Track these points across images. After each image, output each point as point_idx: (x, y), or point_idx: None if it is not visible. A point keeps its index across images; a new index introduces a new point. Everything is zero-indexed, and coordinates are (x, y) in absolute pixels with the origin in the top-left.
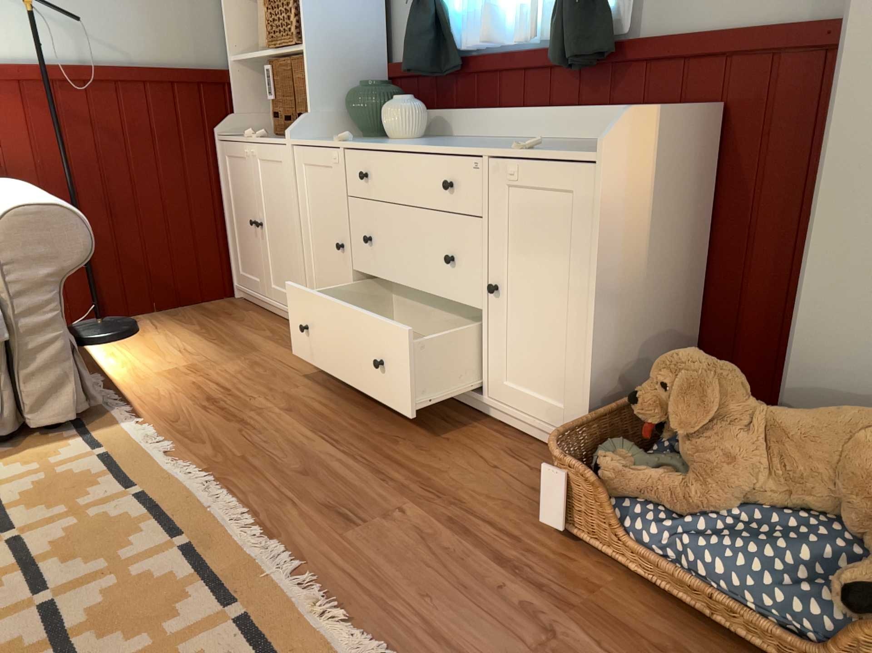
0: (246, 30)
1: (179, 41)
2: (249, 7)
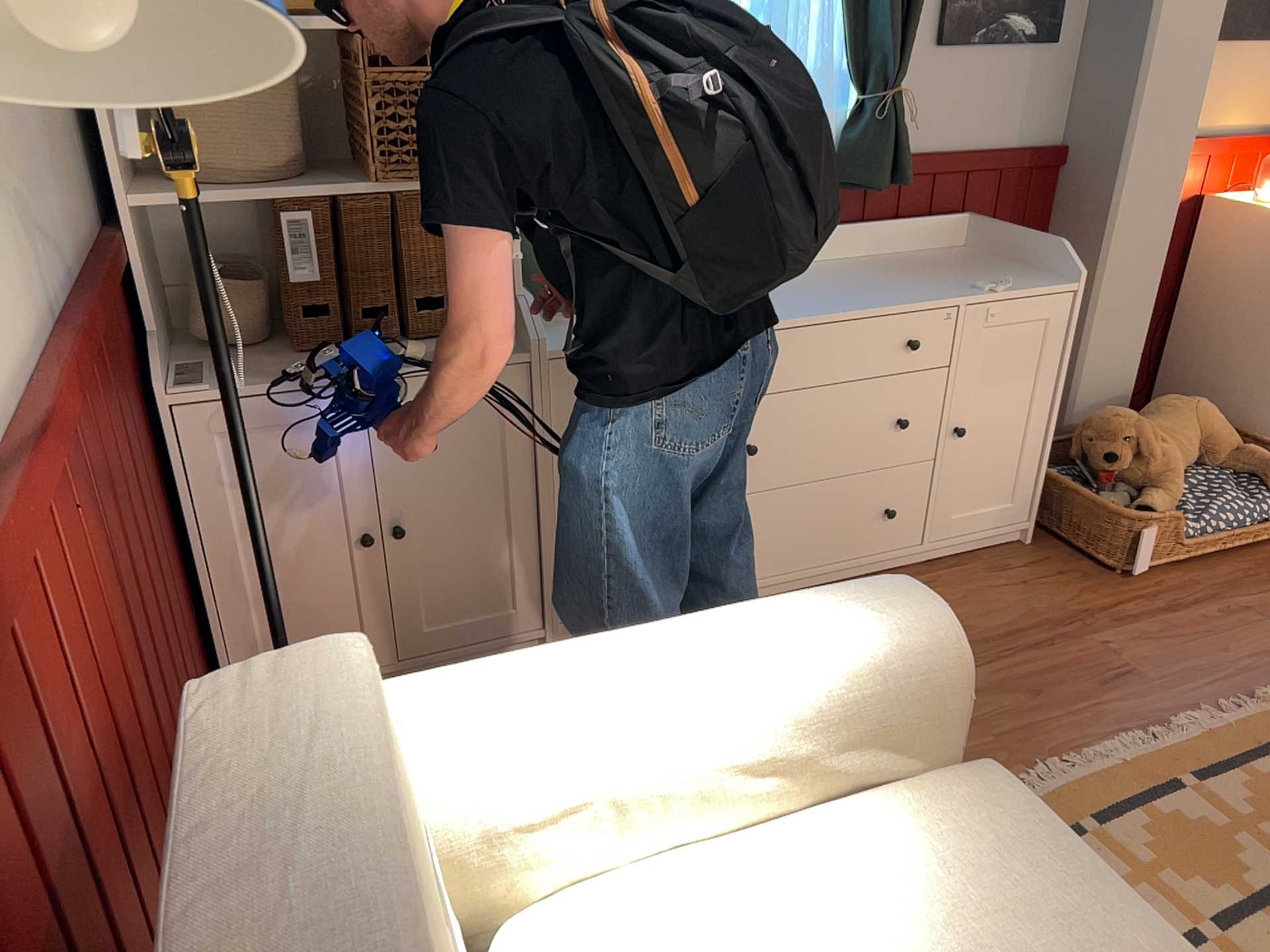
0: None
1: (65, 176)
2: None
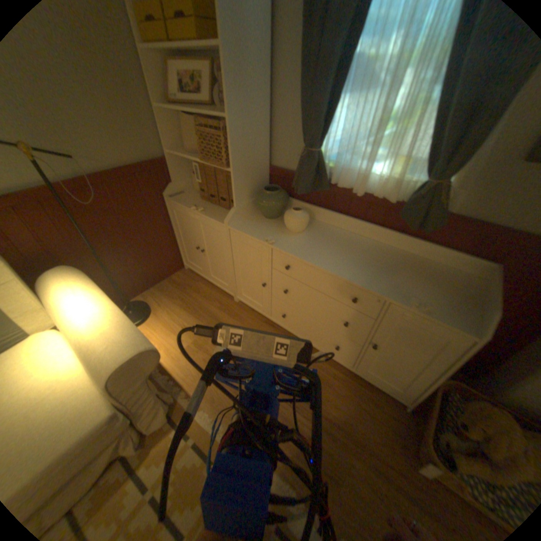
0: (171, 128)
1: (132, 142)
2: (171, 112)
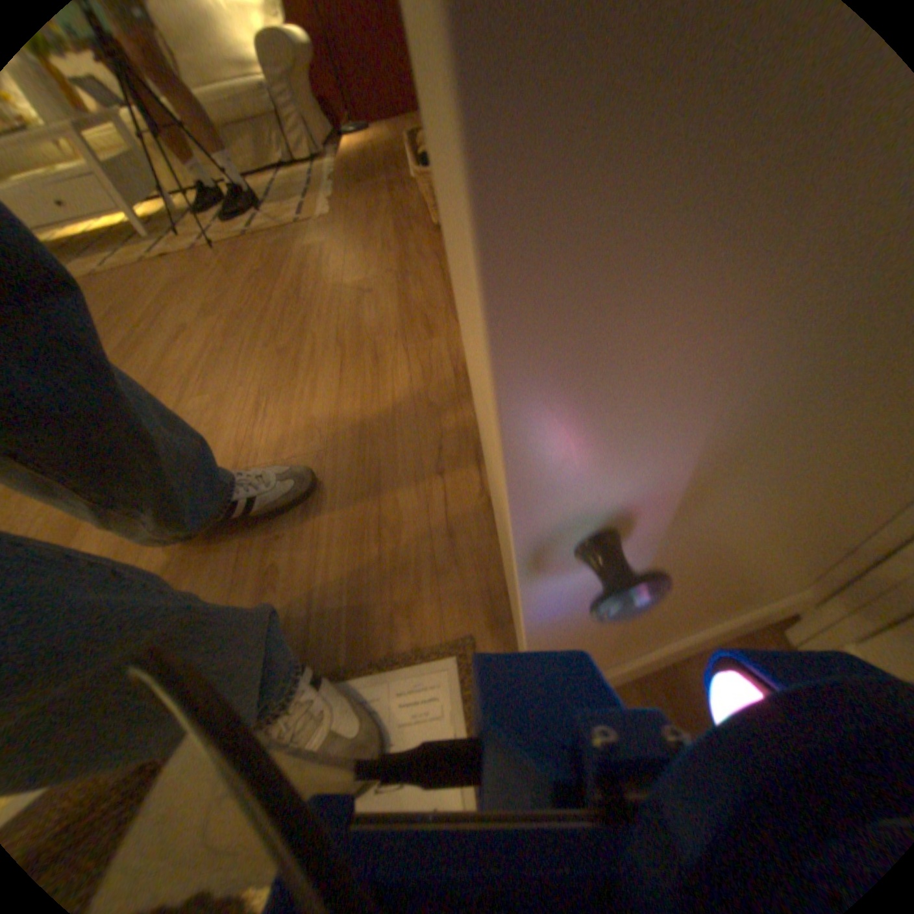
0: None
1: None
2: None
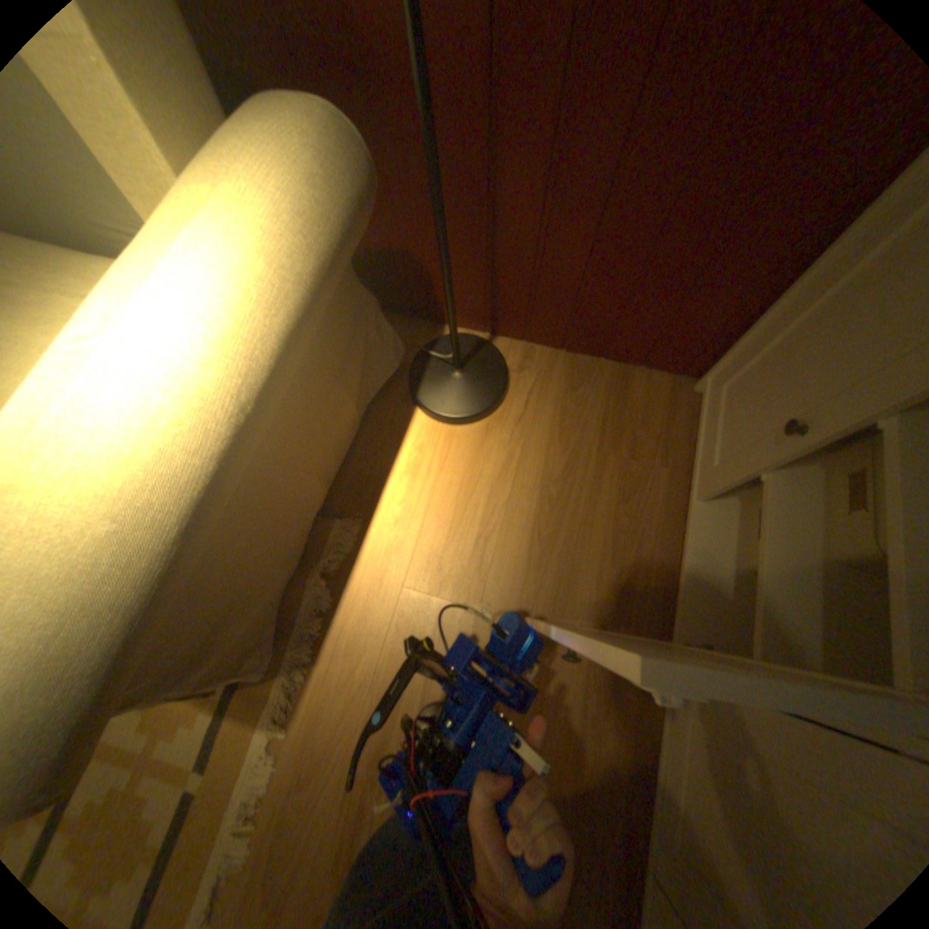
0: None
1: None
2: None
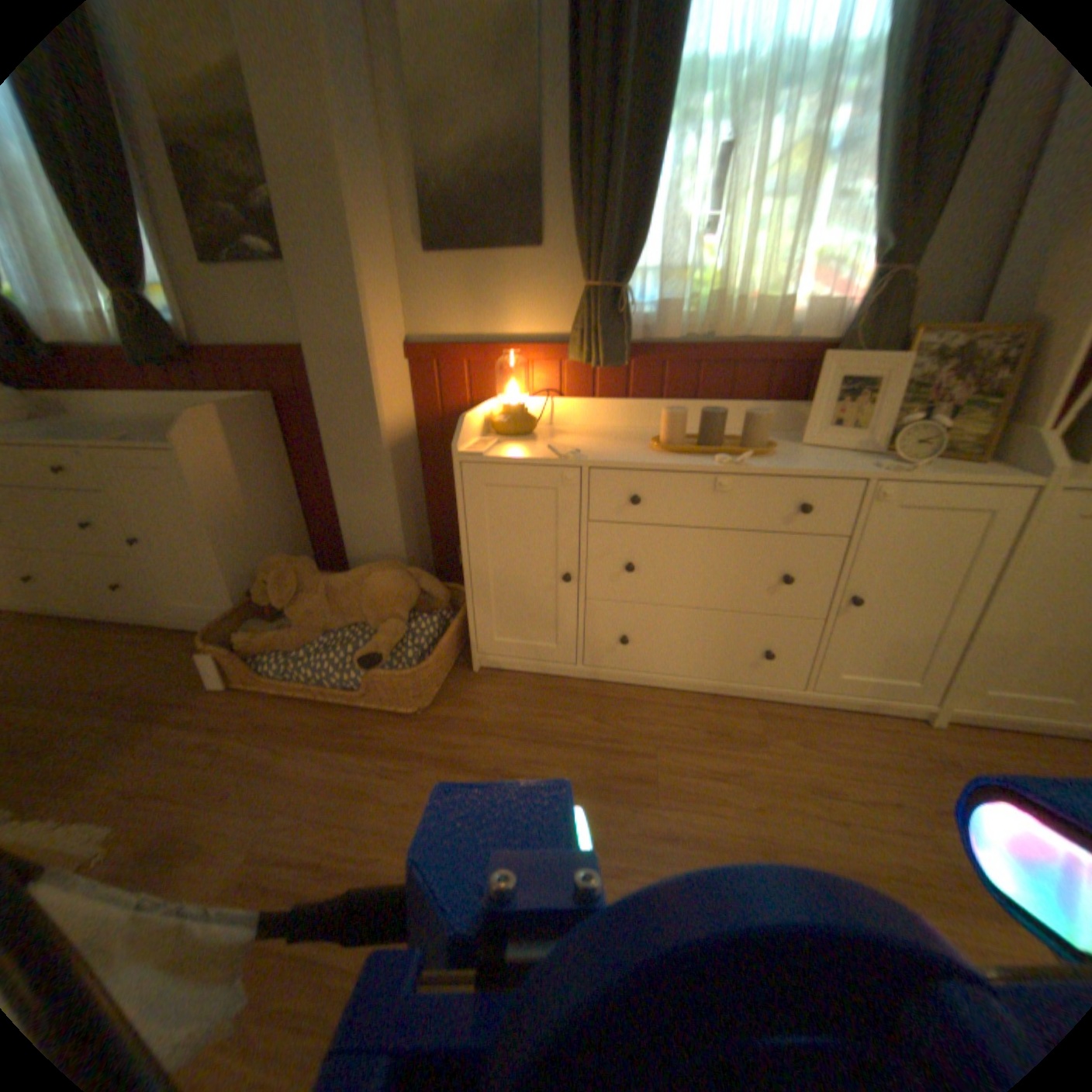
0: None
1: None
2: None
